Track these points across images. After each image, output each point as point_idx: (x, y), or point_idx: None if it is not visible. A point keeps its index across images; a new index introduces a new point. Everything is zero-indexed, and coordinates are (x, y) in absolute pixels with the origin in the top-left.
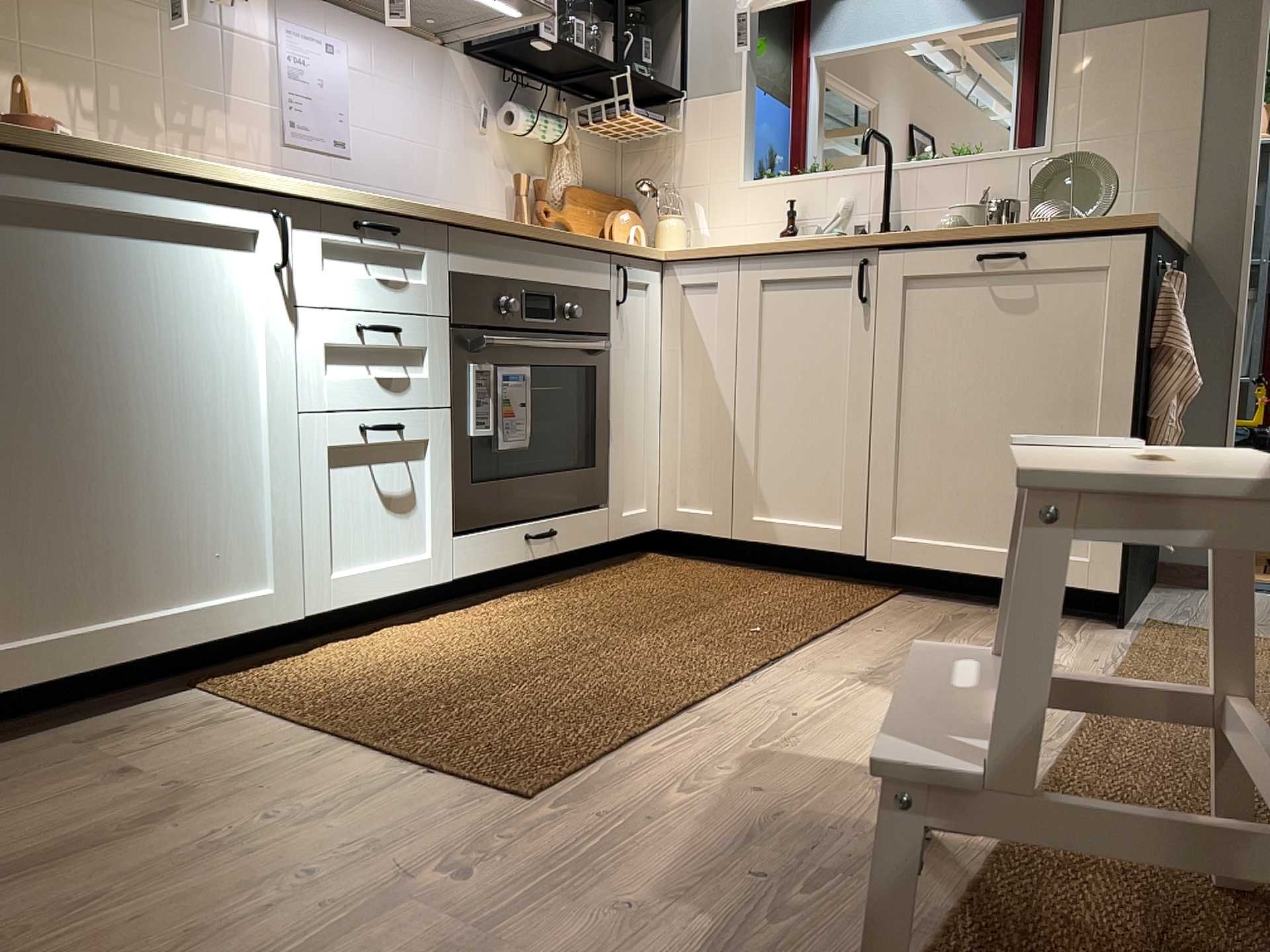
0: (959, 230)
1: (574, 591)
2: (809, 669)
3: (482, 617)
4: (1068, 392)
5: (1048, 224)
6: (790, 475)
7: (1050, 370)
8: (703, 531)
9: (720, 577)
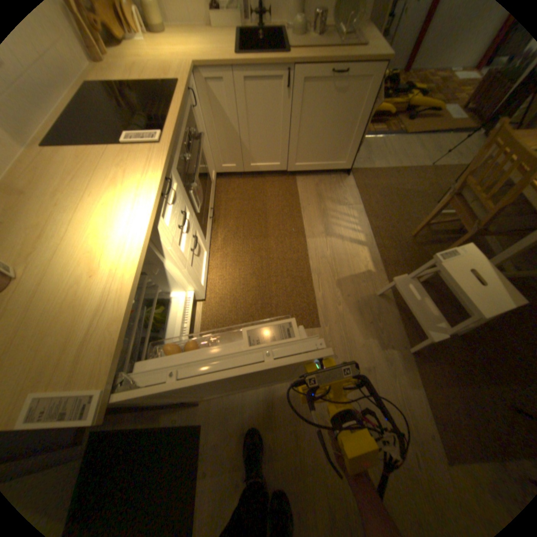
0: (326, 55)
1: (221, 219)
2: (314, 236)
3: (219, 251)
4: (350, 118)
5: (359, 55)
6: (261, 150)
7: (347, 111)
8: (232, 171)
9: (250, 190)
